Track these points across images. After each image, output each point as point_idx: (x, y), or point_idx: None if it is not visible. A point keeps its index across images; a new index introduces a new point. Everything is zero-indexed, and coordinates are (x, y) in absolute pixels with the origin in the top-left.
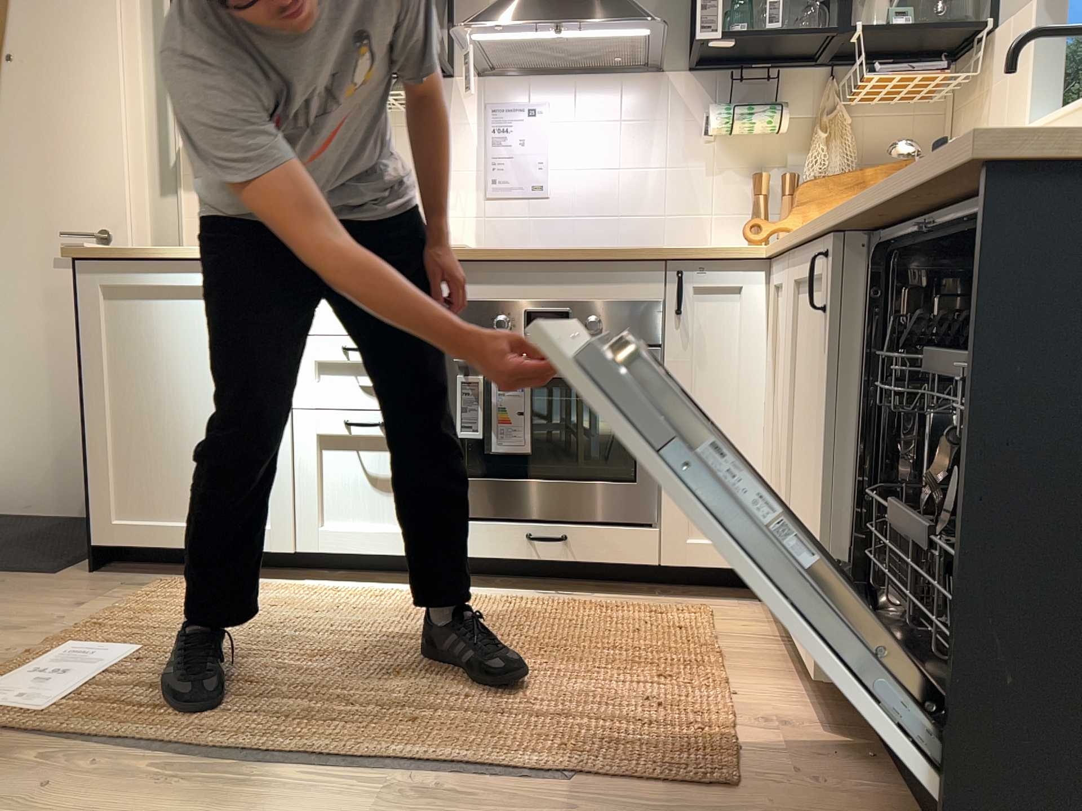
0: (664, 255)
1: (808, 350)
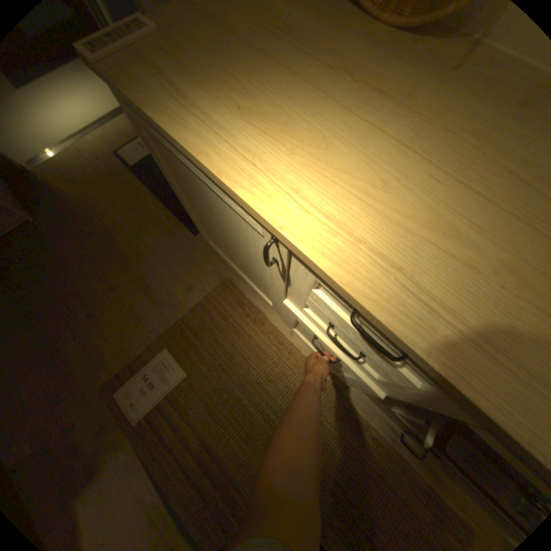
0: None
1: None
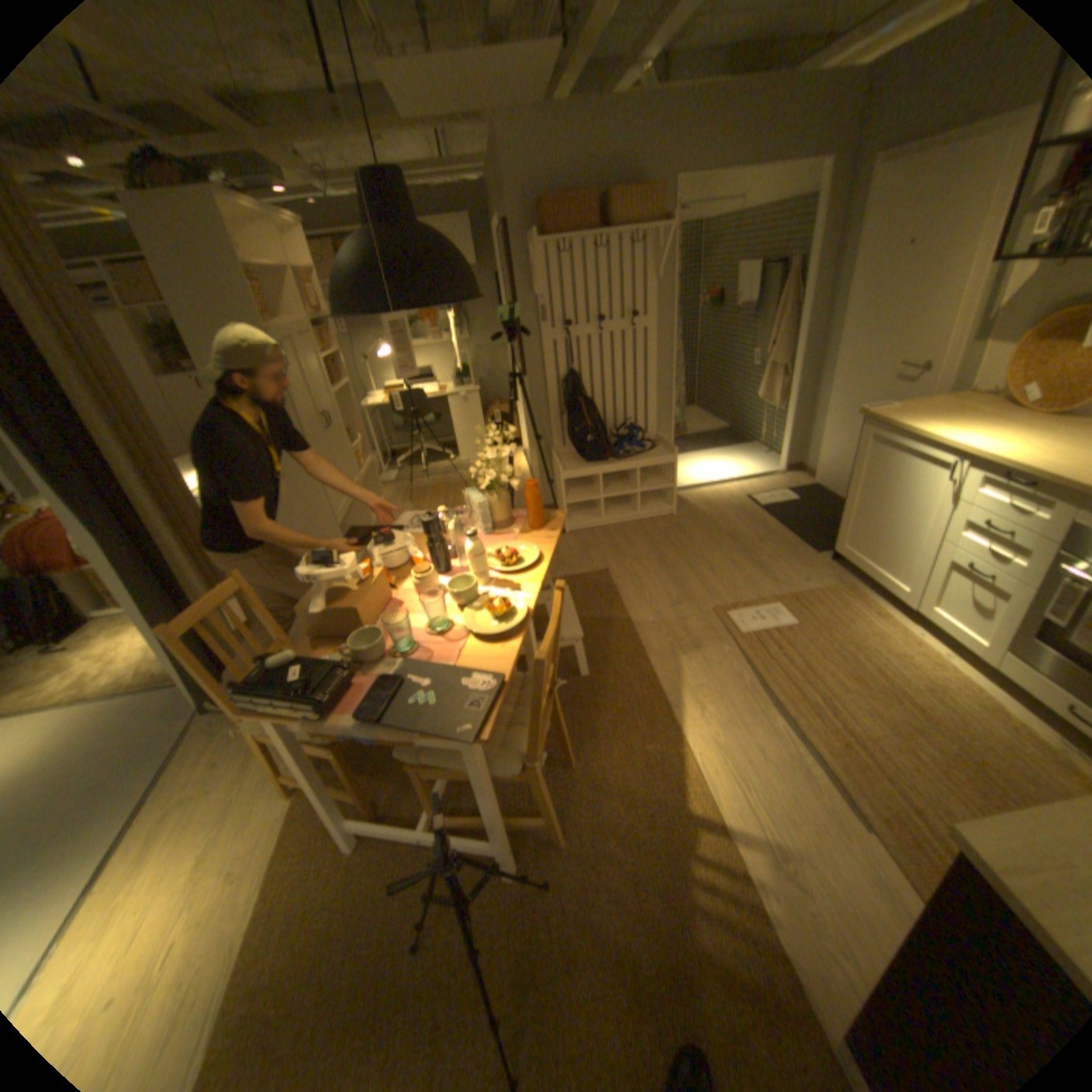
0: None
1: None
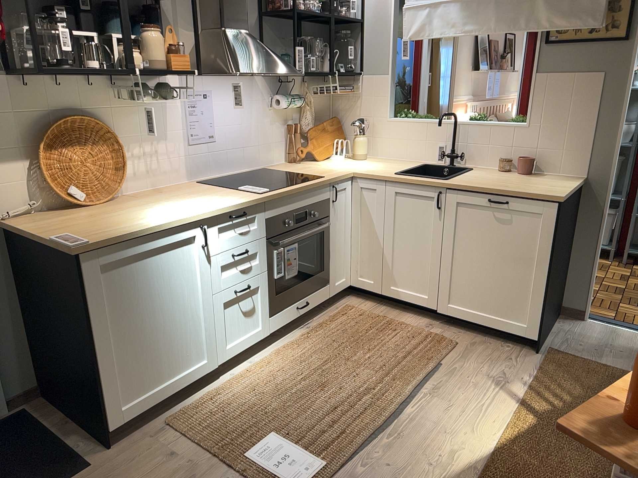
0: (331, 180)
1: (405, 213)
